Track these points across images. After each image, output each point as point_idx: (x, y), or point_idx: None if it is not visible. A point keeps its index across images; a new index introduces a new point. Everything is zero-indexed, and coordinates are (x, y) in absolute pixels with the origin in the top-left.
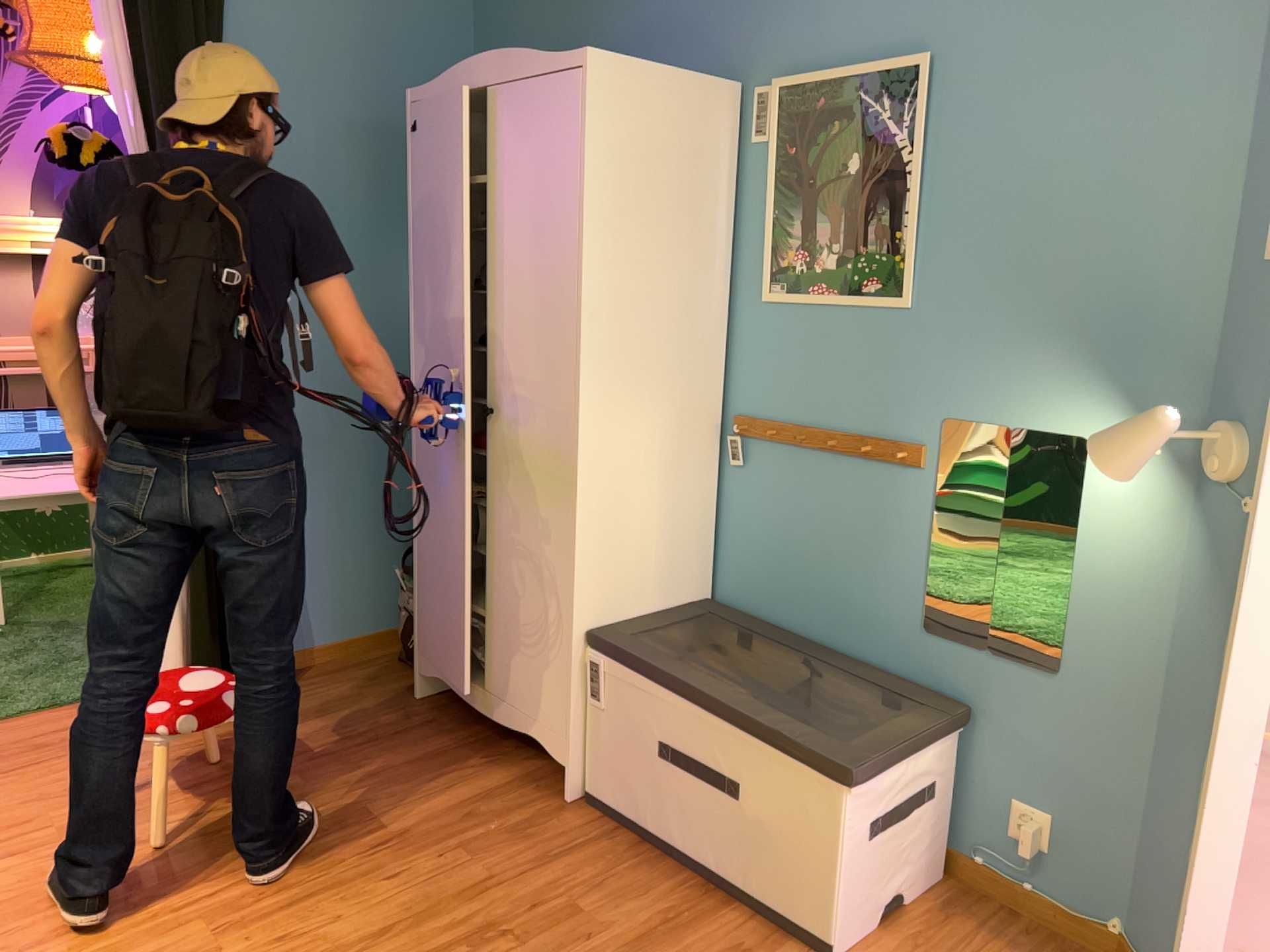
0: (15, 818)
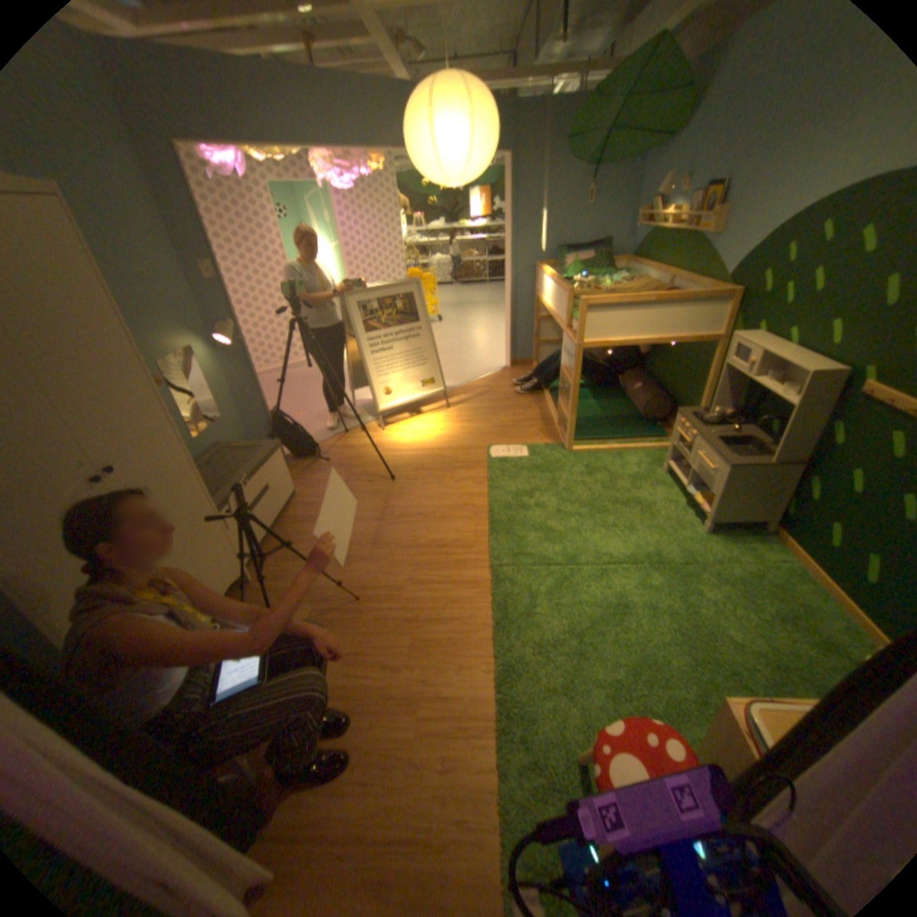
0: (425, 746)
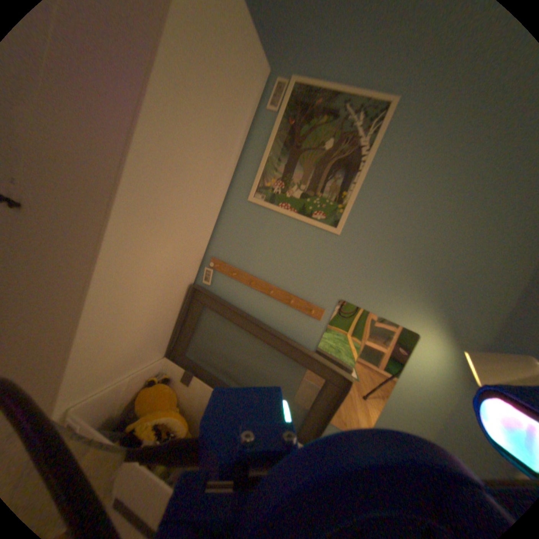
0: None
